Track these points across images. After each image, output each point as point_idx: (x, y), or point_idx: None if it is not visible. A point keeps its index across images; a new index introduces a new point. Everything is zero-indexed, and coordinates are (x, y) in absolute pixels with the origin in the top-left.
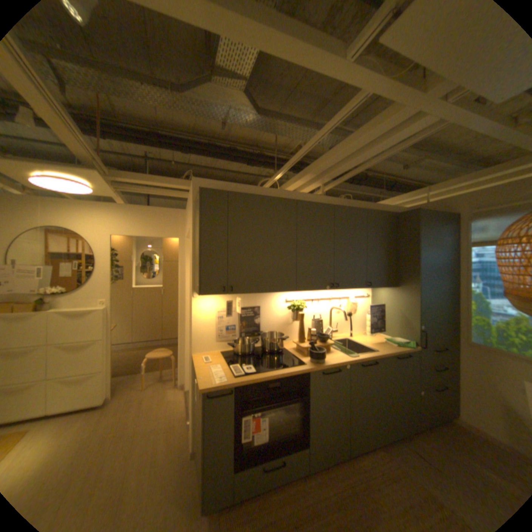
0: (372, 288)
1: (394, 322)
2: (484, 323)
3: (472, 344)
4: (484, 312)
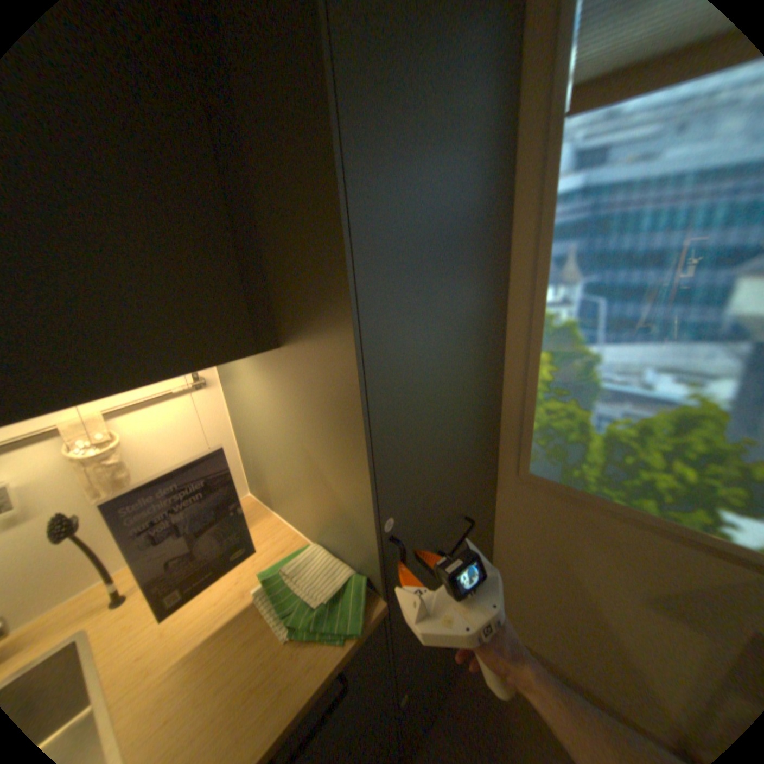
0: (67, 402)
1: (299, 486)
2: (572, 421)
3: (529, 478)
4: (577, 389)
